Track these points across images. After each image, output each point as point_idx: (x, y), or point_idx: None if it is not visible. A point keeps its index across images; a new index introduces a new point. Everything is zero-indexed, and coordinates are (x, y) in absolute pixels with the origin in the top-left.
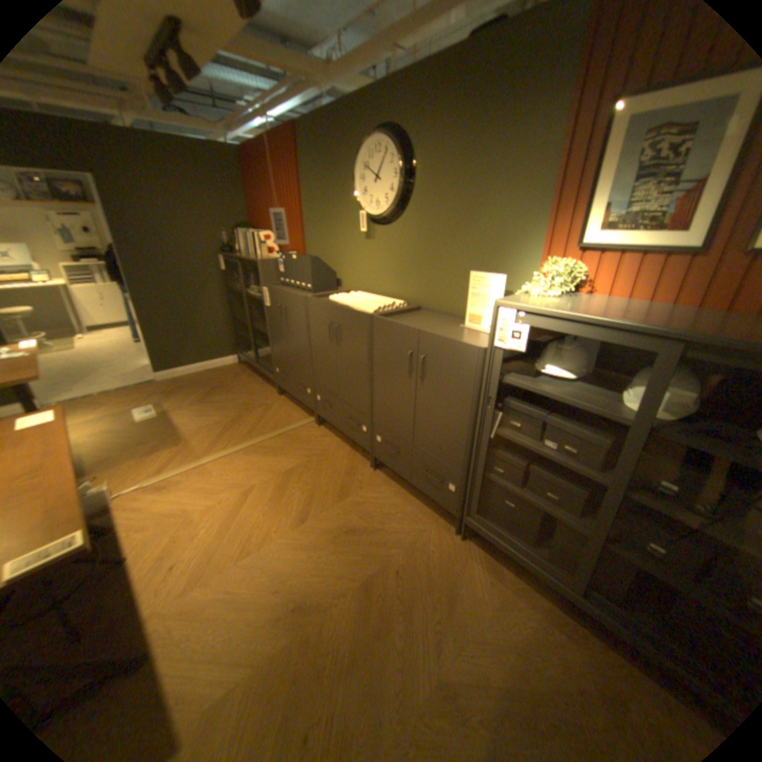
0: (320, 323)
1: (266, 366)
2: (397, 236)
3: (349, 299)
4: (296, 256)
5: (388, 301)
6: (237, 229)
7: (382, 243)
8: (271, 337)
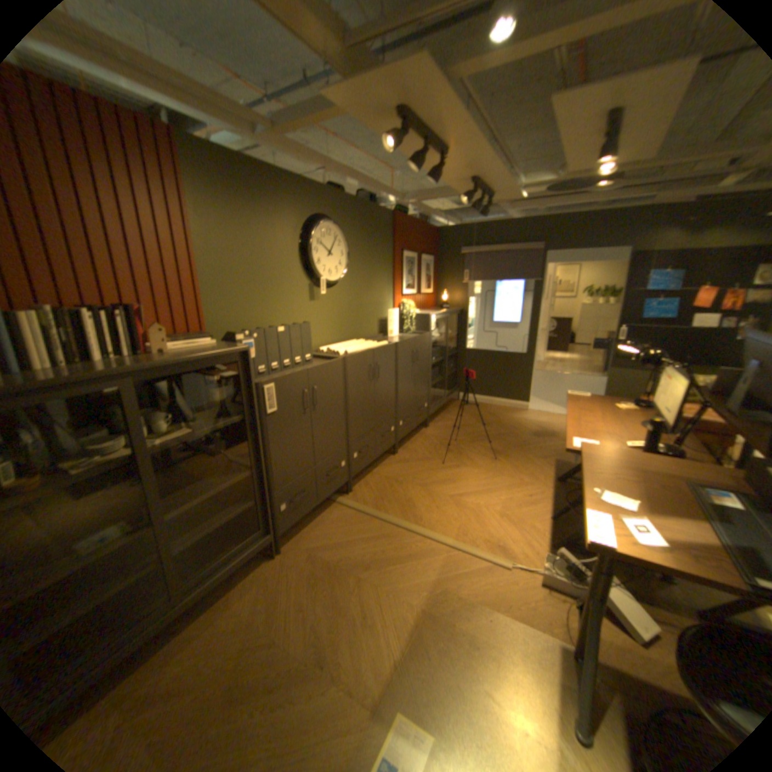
0: (361, 373)
1: (227, 556)
2: (336, 296)
3: (353, 348)
4: (286, 327)
5: (360, 341)
6: None
7: (325, 303)
8: (271, 464)
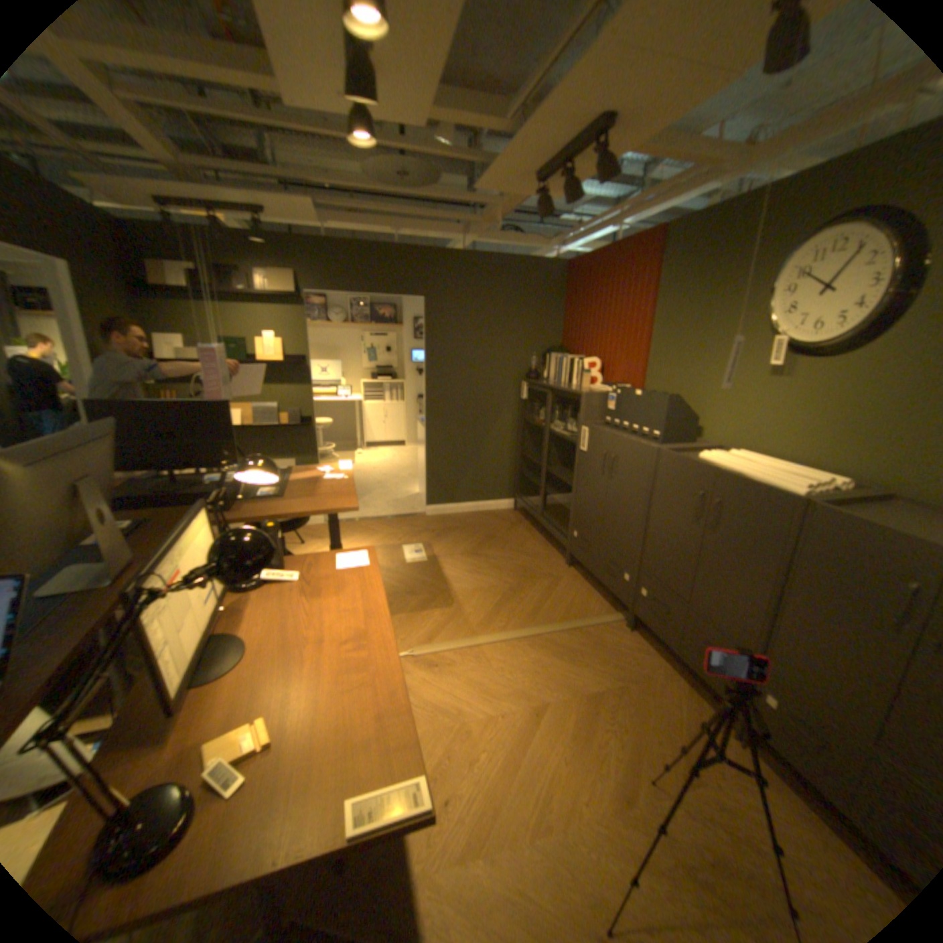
0: (680, 489)
1: (556, 523)
2: (851, 373)
3: (739, 461)
4: (644, 391)
5: (823, 475)
6: (551, 353)
7: (811, 382)
8: (577, 490)
